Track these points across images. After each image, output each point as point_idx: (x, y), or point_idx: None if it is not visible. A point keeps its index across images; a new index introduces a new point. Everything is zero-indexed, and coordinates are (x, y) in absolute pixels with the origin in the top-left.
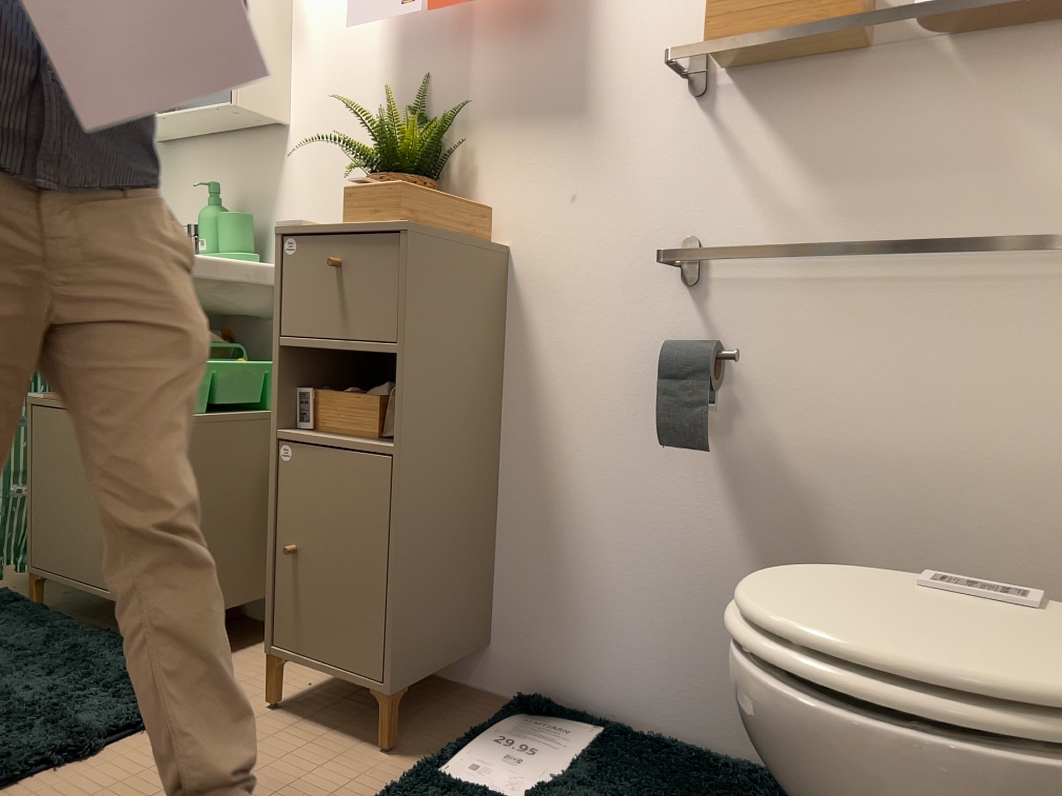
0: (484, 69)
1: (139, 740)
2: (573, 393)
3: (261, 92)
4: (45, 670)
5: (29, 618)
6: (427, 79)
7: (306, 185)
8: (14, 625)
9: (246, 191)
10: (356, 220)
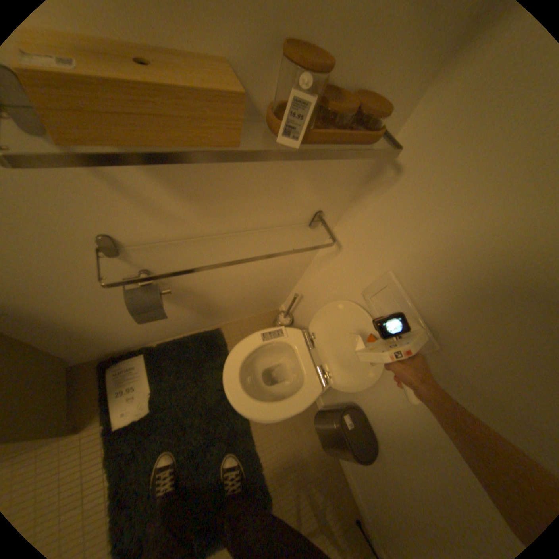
0: None
1: None
2: (47, 305)
3: None
4: None
5: None
6: None
7: None
8: None
9: None
10: None
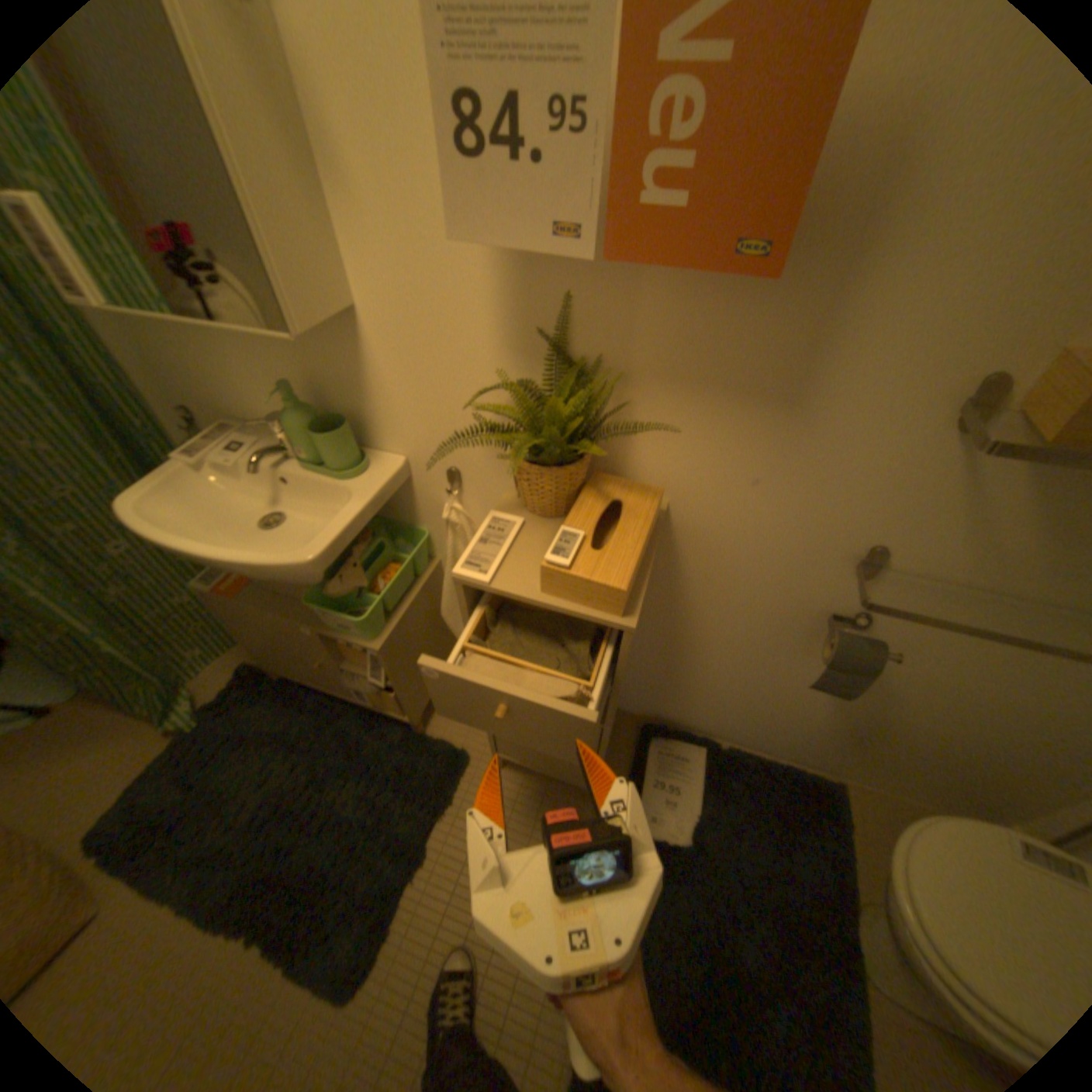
0: (661, 308)
1: (443, 833)
2: (715, 609)
3: (313, 290)
4: (343, 781)
5: (286, 706)
6: (568, 298)
7: (401, 384)
8: (282, 721)
9: (314, 369)
10: (564, 598)
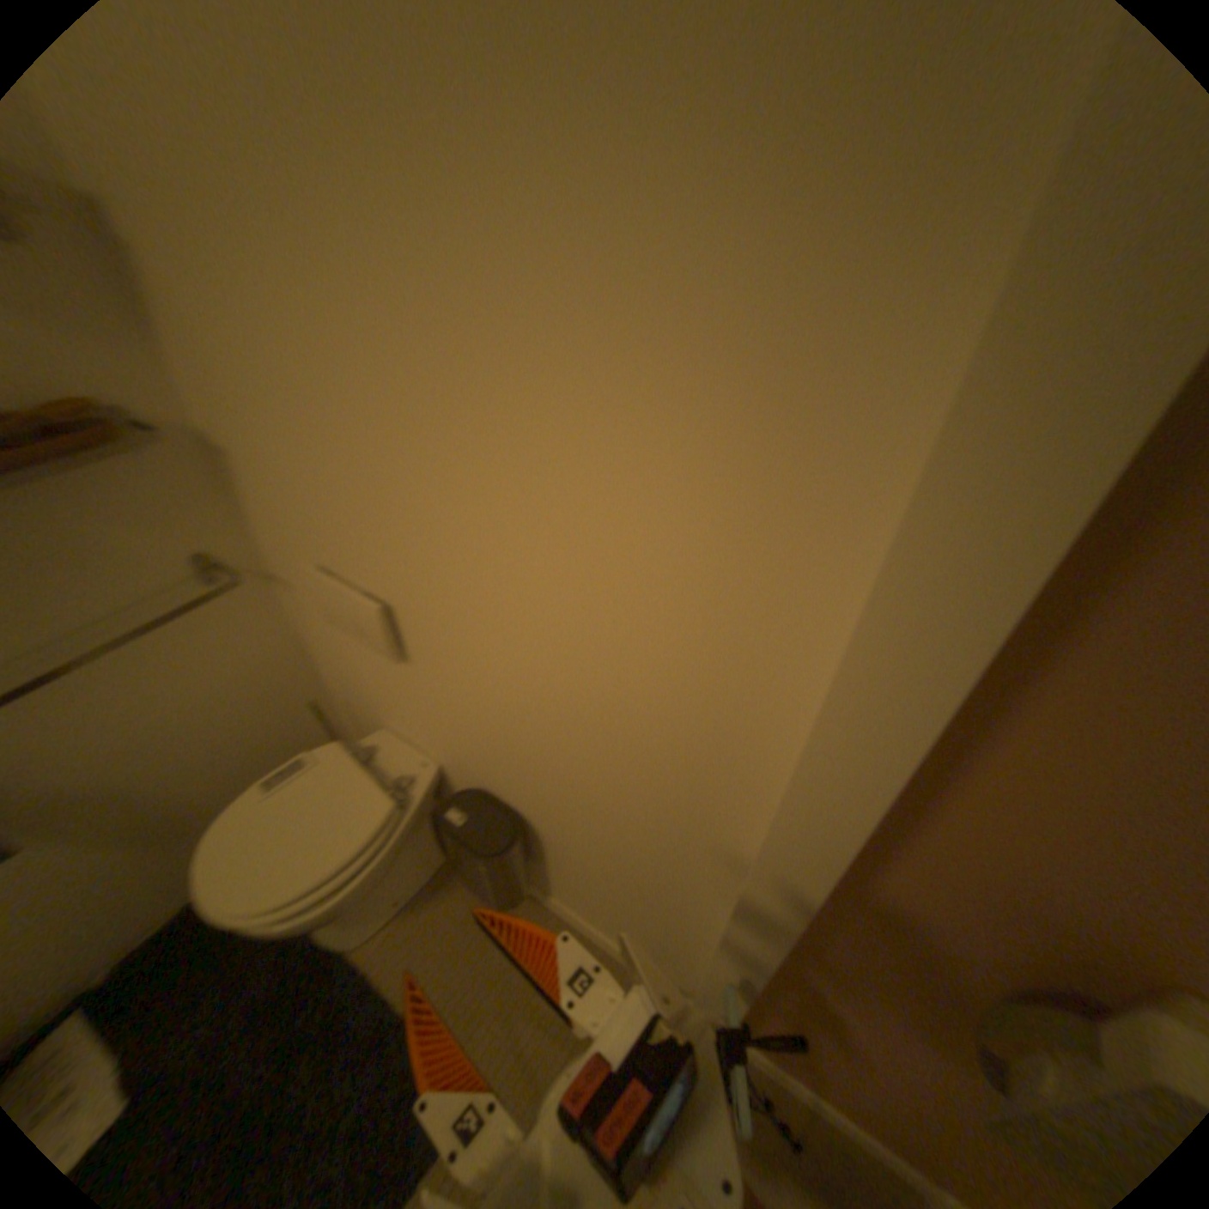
0: None
1: None
2: None
3: None
4: None
5: None
6: None
7: None
8: None
9: None
10: None
